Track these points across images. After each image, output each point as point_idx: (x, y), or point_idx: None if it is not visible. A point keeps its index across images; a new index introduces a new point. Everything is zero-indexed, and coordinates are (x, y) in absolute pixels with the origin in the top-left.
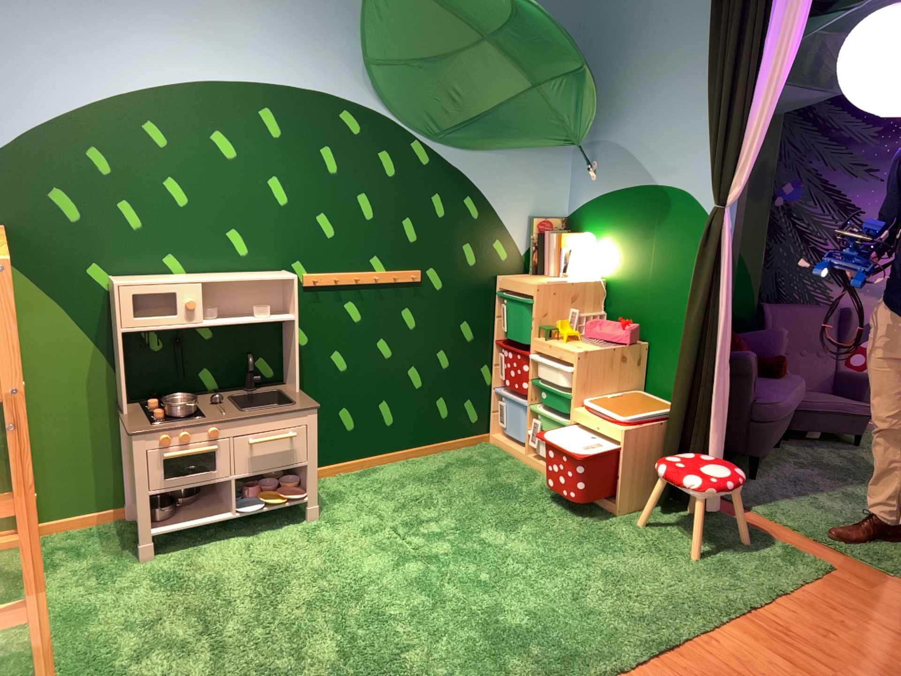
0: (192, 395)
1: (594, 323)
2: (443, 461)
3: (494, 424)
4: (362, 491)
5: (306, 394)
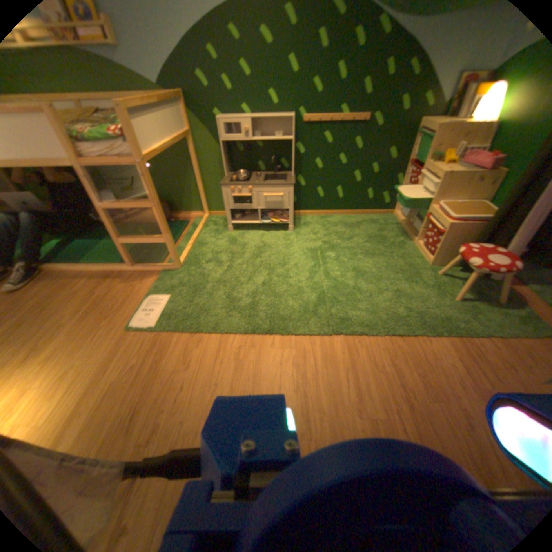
0: (250, 171)
1: (473, 152)
2: (361, 218)
3: (396, 206)
4: (315, 224)
5: (300, 177)
